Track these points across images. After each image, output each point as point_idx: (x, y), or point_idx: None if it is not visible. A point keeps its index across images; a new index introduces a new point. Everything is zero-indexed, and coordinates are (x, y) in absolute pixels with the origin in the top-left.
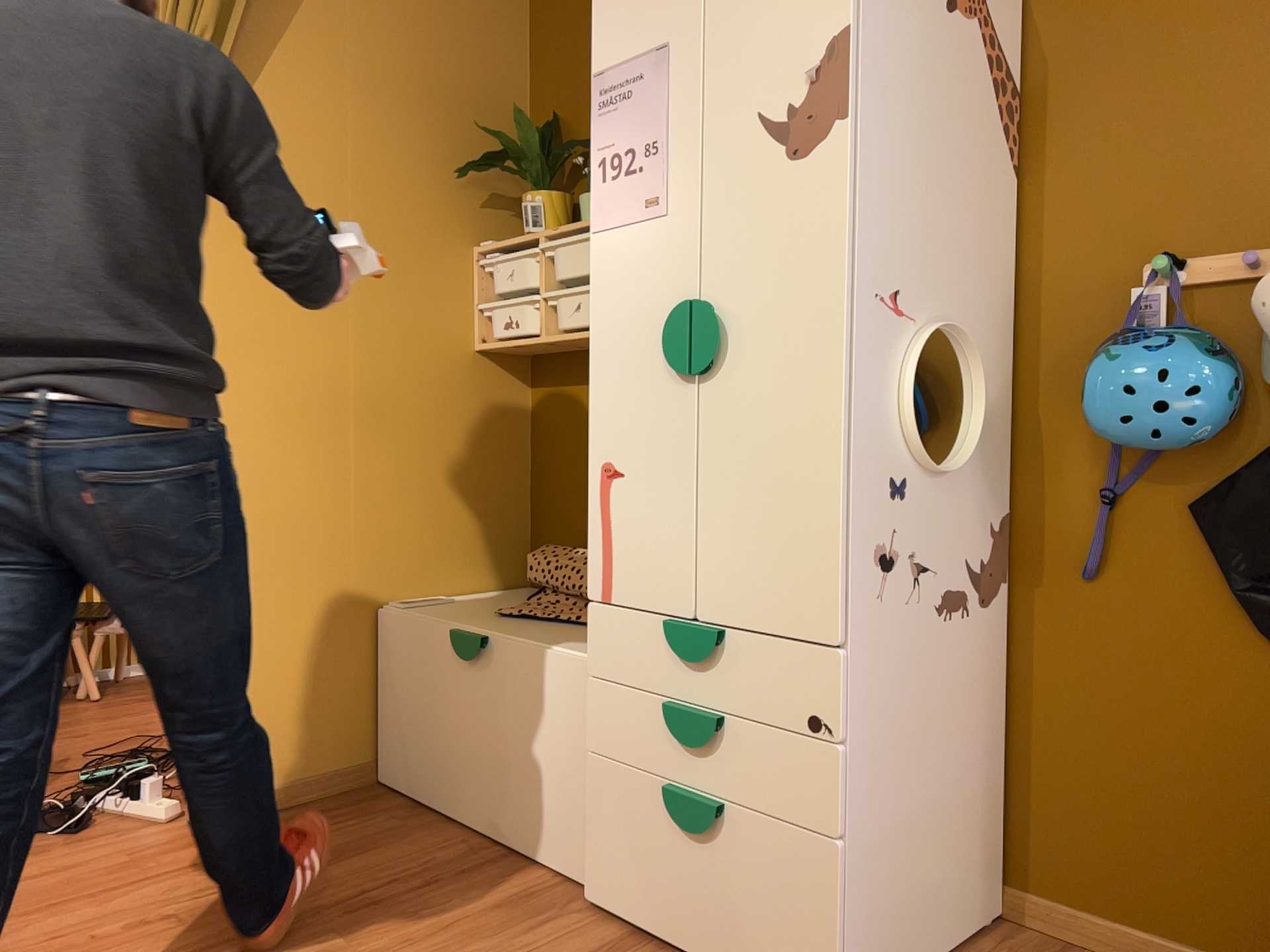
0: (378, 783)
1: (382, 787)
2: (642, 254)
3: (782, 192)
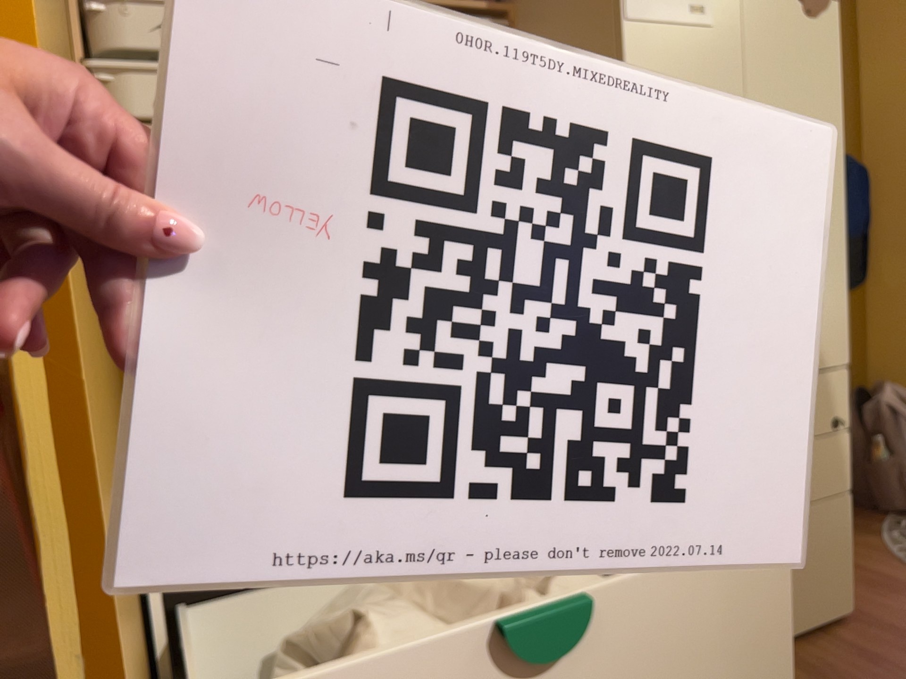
0: None
1: None
2: (689, 57)
3: (804, 37)
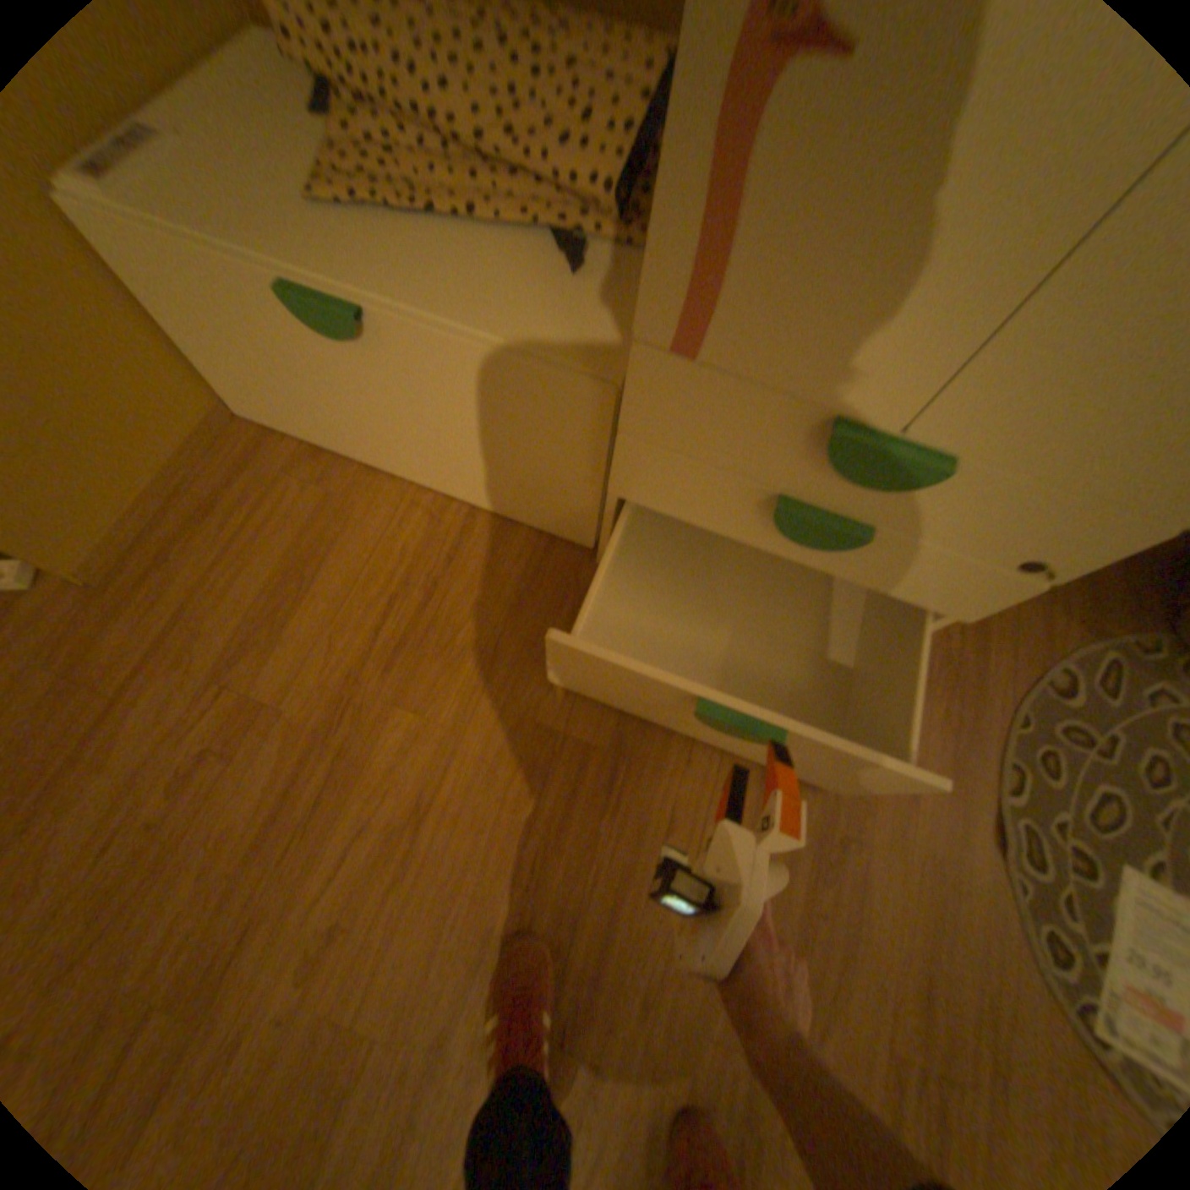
0: (237, 416)
1: (248, 424)
2: None
3: None
